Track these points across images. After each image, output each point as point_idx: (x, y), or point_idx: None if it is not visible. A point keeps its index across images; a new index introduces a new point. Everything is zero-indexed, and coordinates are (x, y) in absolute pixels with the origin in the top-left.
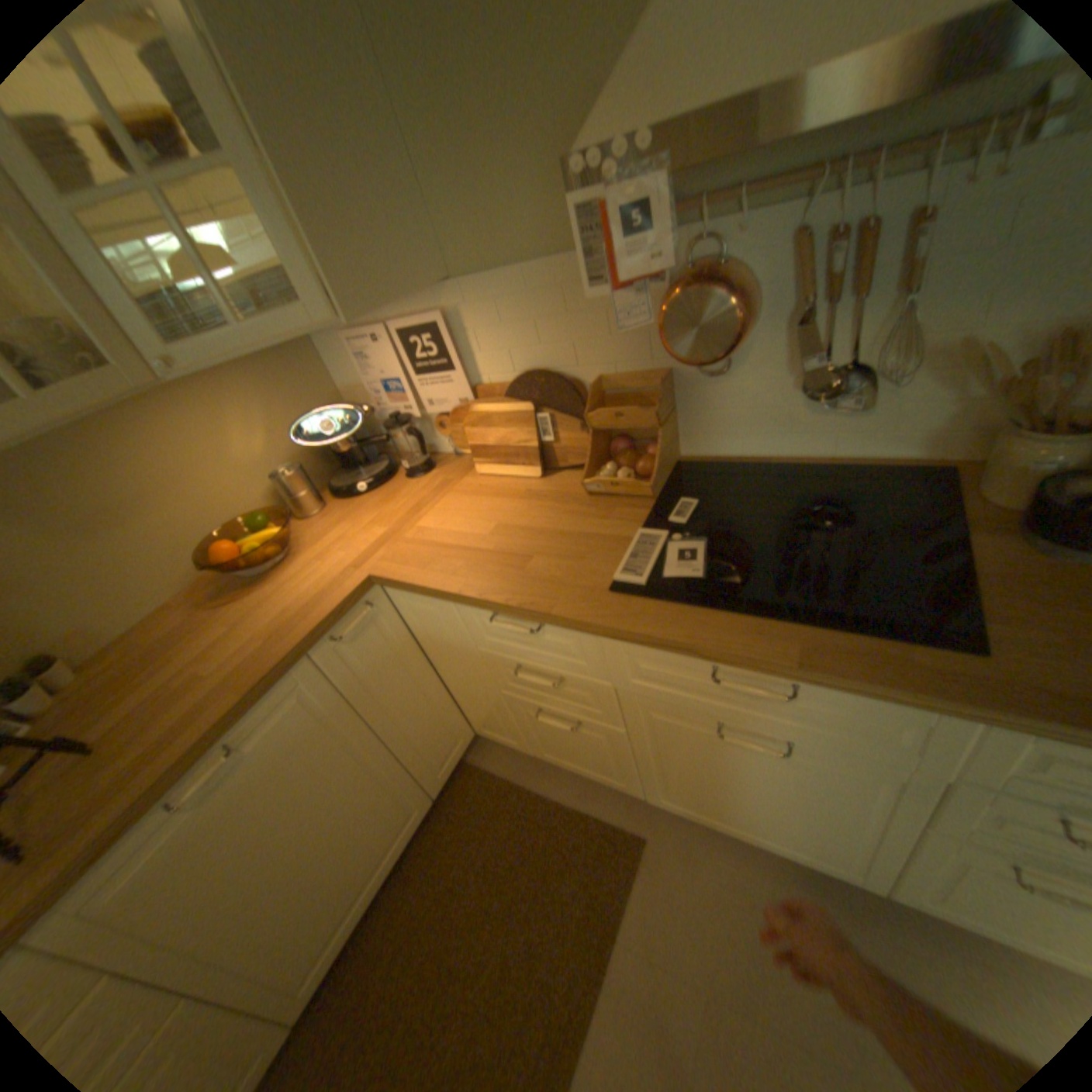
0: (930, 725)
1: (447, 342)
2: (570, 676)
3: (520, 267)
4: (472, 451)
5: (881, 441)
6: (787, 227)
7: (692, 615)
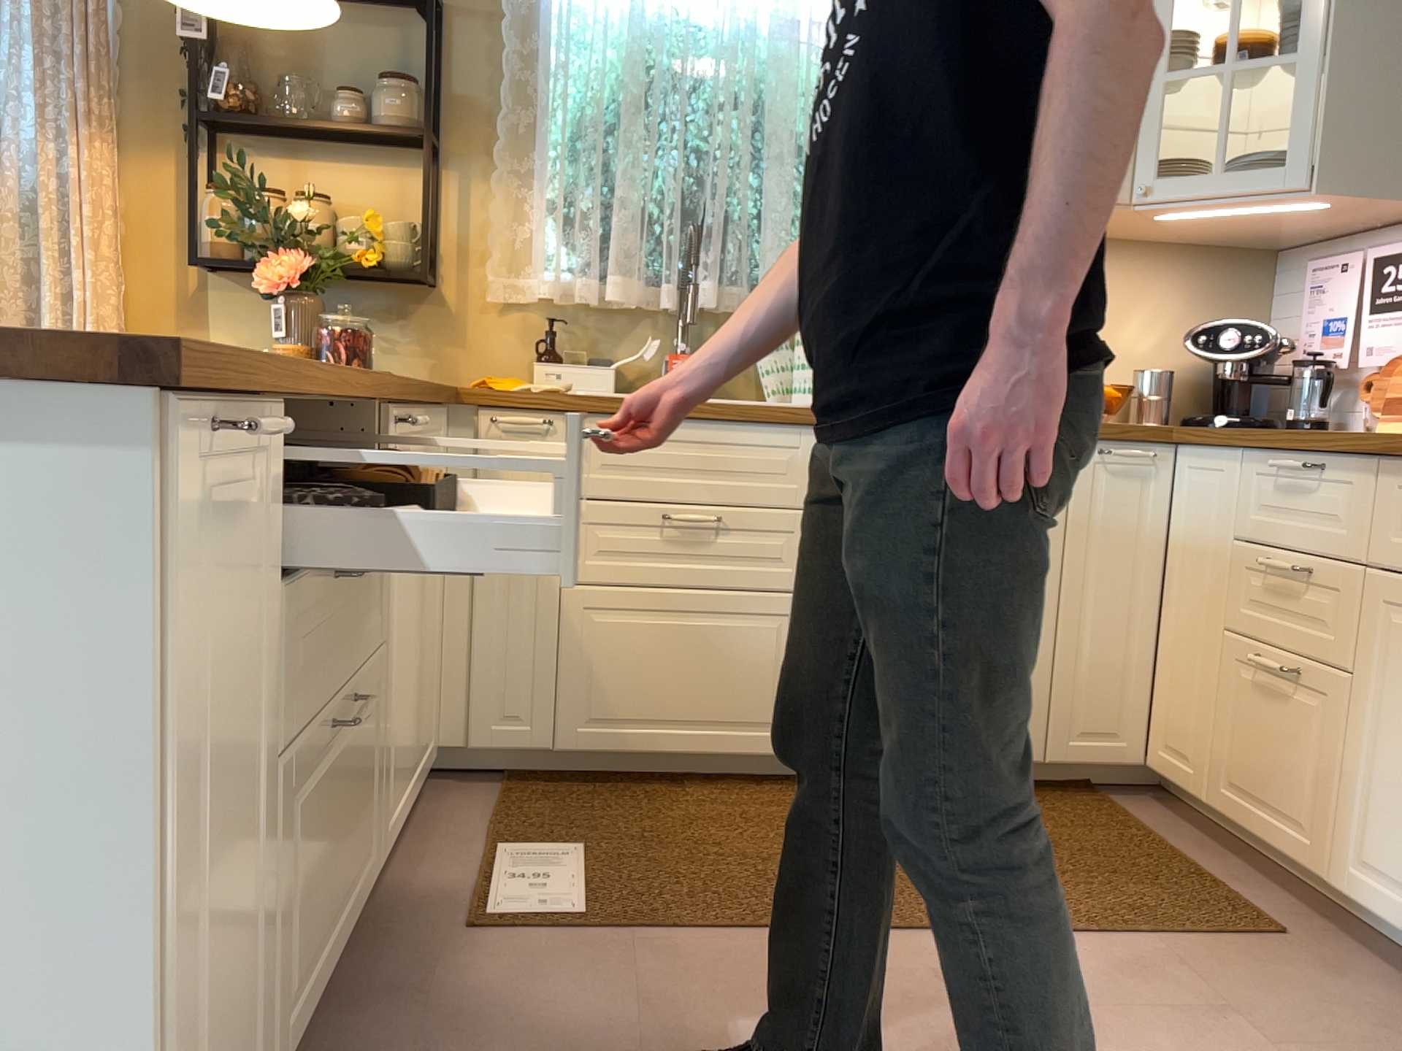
0: None
1: None
2: (1321, 569)
3: None
4: (1387, 407)
5: None
6: None
7: None
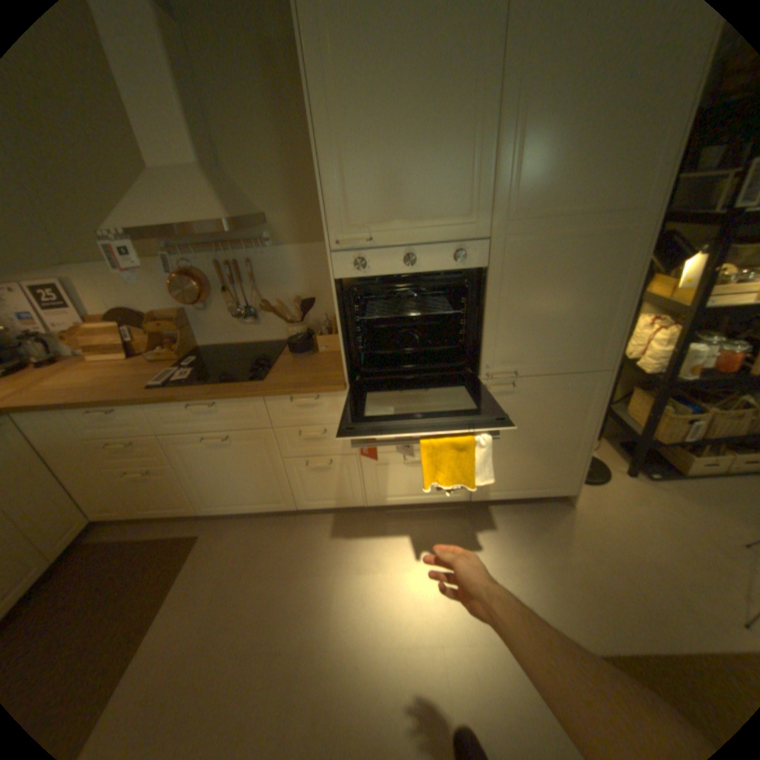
0: (253, 407)
1: (63, 294)
2: (134, 441)
3: (103, 264)
4: (82, 350)
5: (266, 334)
6: (209, 261)
7: (176, 389)
